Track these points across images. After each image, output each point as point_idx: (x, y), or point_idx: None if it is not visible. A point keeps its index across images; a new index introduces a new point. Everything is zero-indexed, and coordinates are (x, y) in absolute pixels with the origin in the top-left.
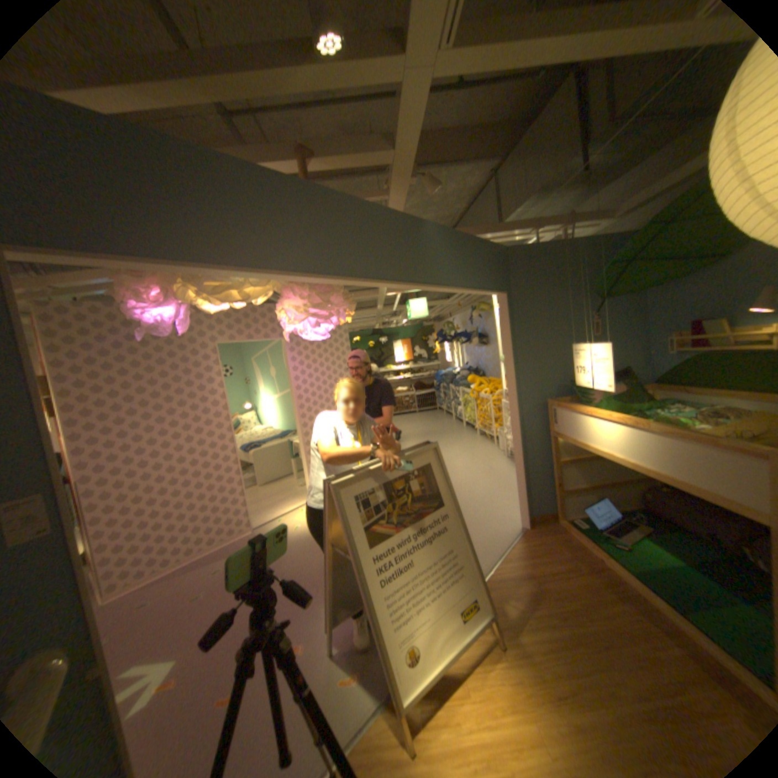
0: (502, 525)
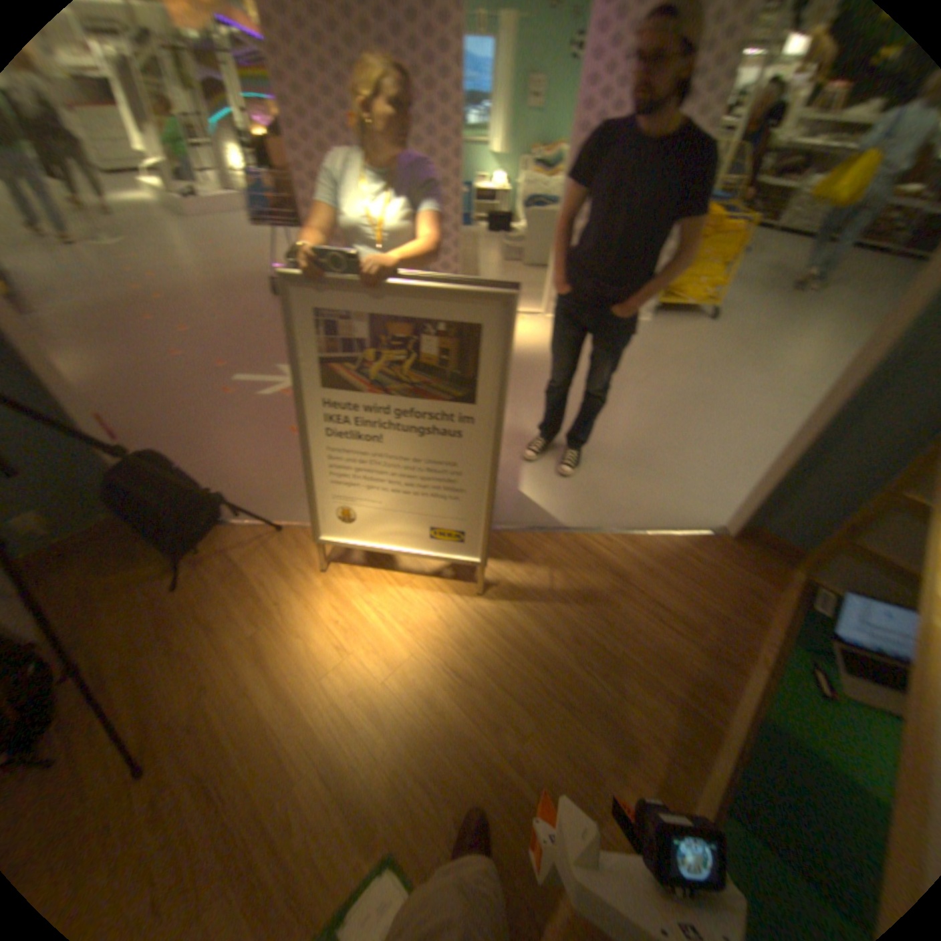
0: (704, 502)
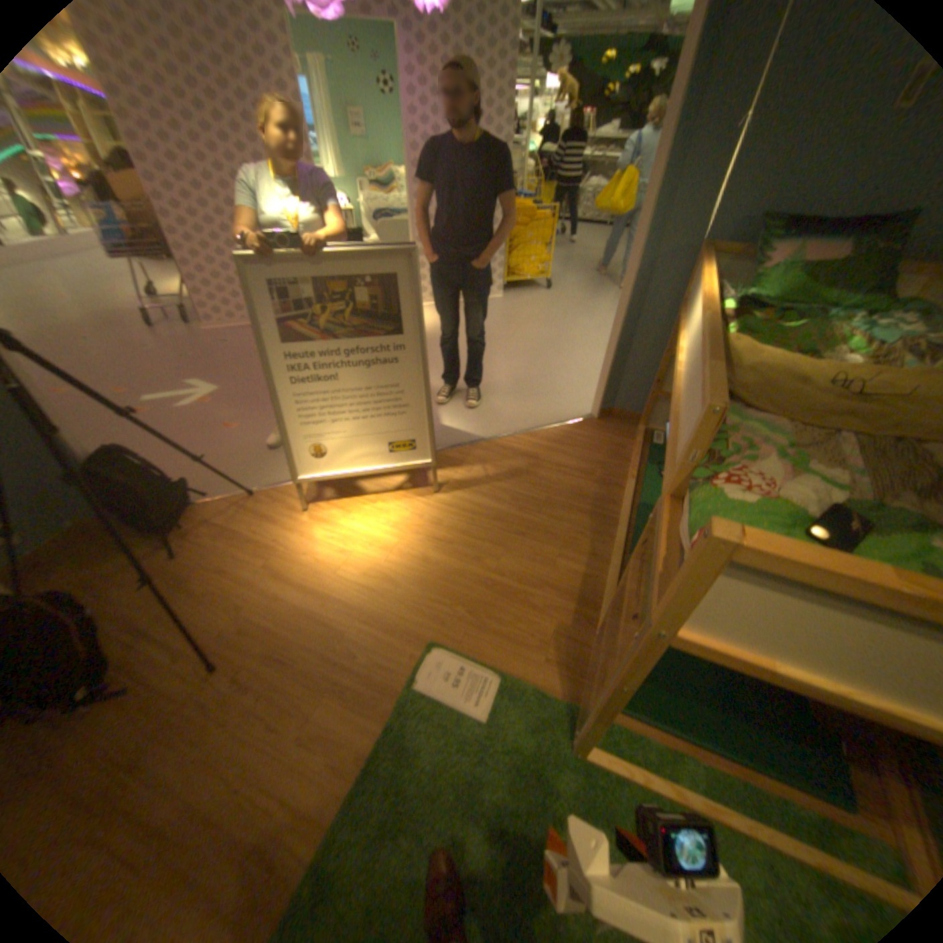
0: (573, 403)
